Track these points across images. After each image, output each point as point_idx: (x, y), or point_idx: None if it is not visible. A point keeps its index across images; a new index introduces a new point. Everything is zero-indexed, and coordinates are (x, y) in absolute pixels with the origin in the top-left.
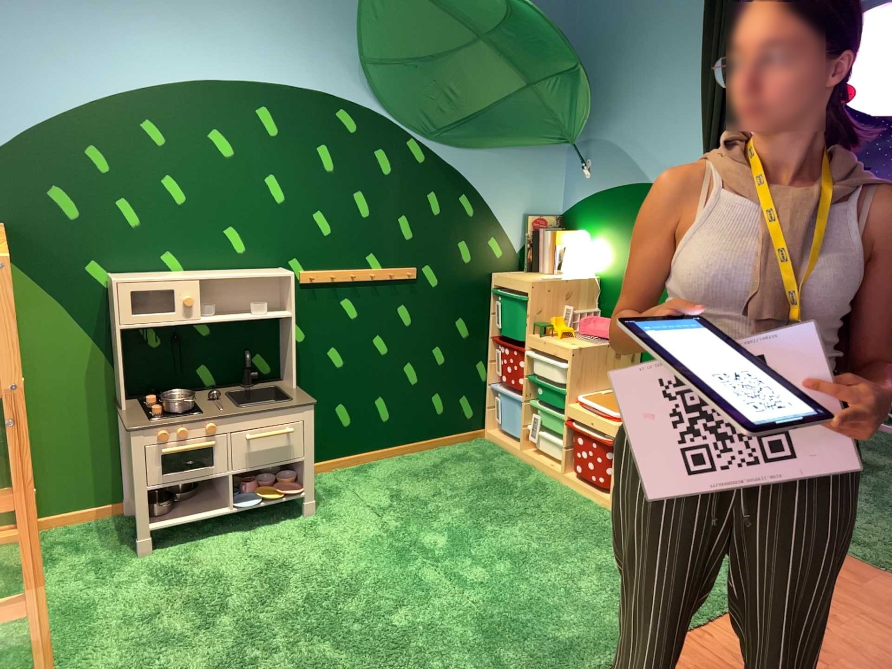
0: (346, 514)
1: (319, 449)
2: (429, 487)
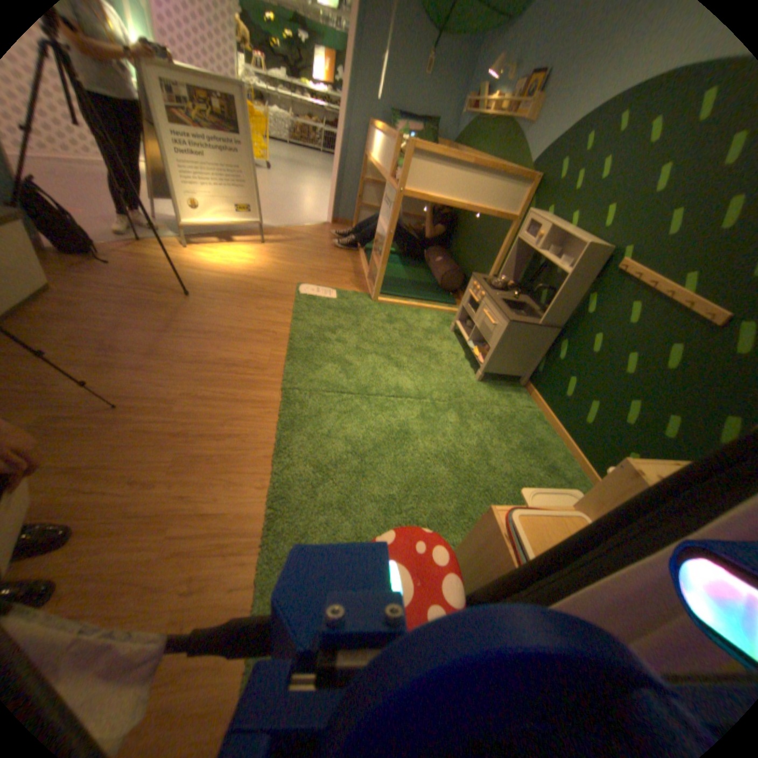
0: (472, 392)
1: (546, 392)
2: (508, 445)
